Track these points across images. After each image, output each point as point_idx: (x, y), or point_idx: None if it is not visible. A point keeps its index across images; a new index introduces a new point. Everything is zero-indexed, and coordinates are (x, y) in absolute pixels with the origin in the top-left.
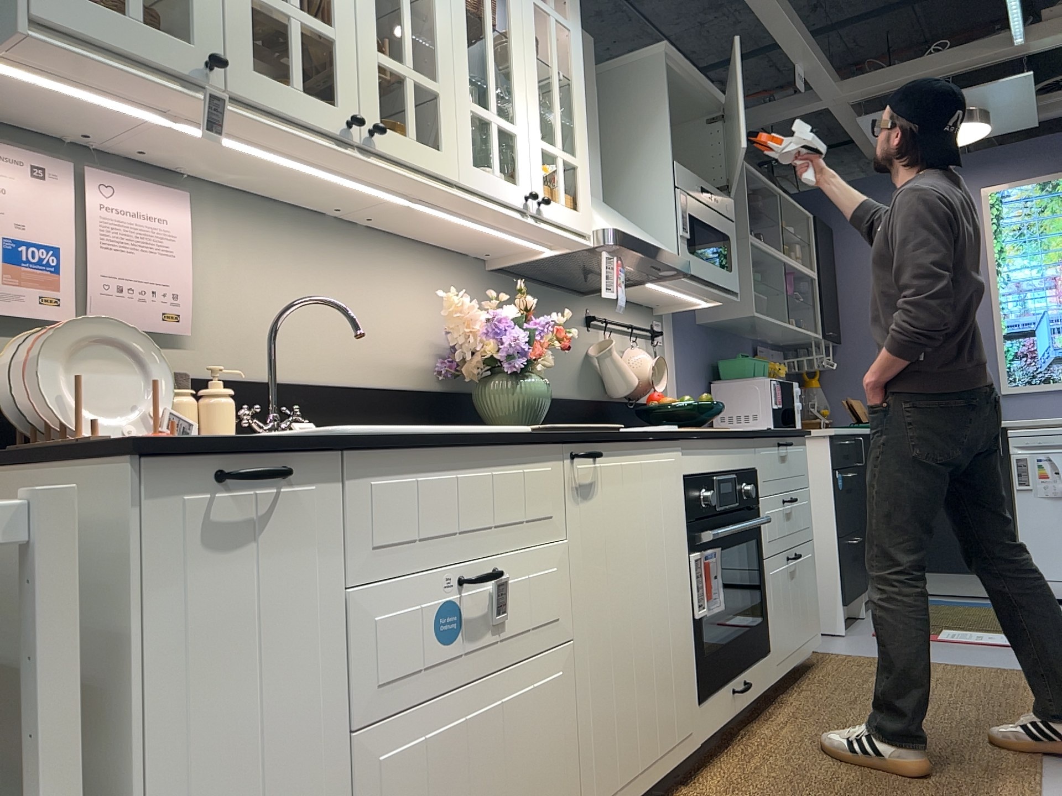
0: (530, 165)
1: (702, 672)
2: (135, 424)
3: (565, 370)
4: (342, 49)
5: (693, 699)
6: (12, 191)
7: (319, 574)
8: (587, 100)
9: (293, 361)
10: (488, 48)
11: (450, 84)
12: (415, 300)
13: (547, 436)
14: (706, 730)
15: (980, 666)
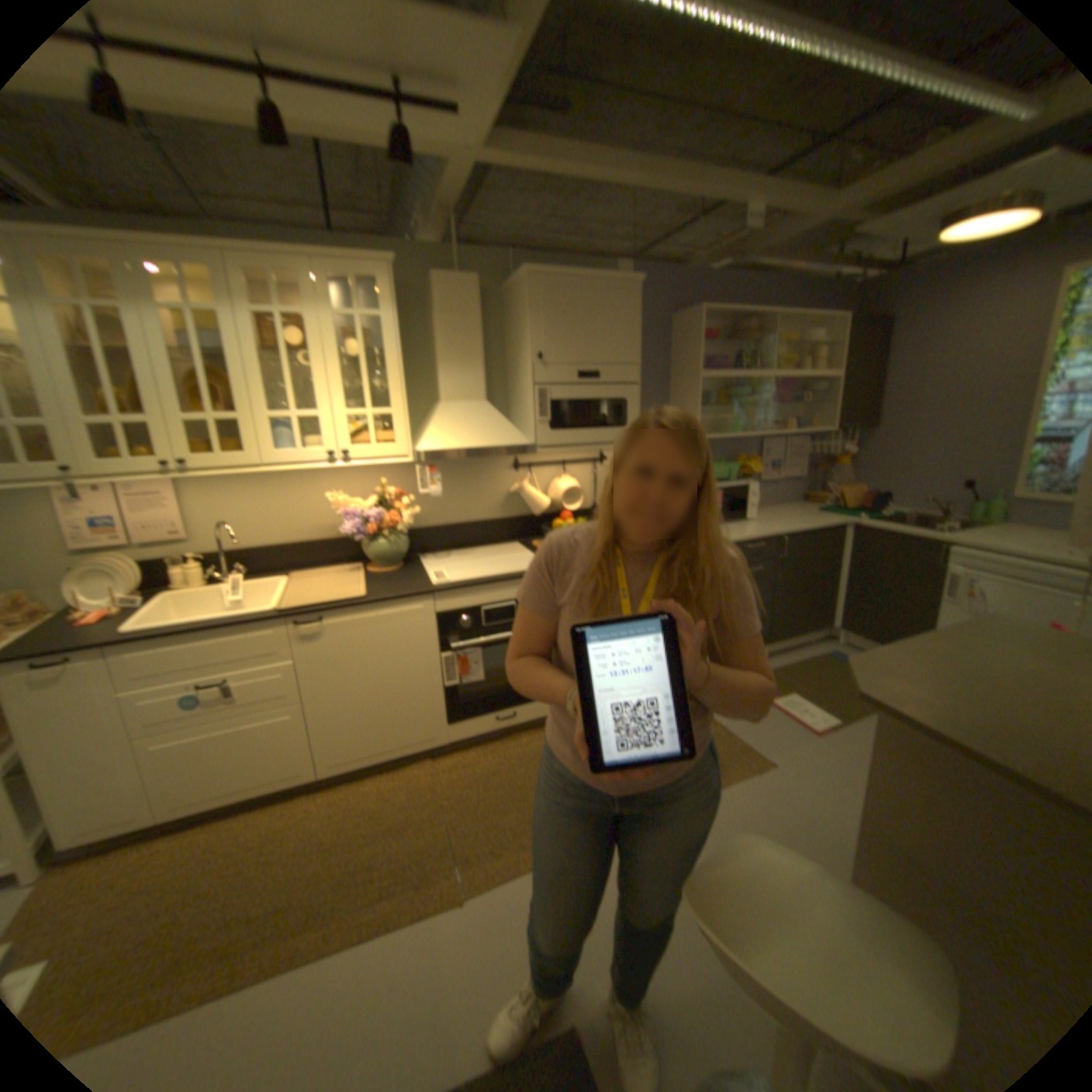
0: (333, 429)
1: (452, 709)
2: (118, 597)
3: (484, 502)
4: (150, 423)
5: (439, 722)
6: (82, 498)
7: (99, 690)
8: (461, 328)
9: (252, 535)
10: (282, 367)
11: (244, 407)
12: (337, 488)
13: (263, 617)
14: (455, 736)
15: (740, 742)
